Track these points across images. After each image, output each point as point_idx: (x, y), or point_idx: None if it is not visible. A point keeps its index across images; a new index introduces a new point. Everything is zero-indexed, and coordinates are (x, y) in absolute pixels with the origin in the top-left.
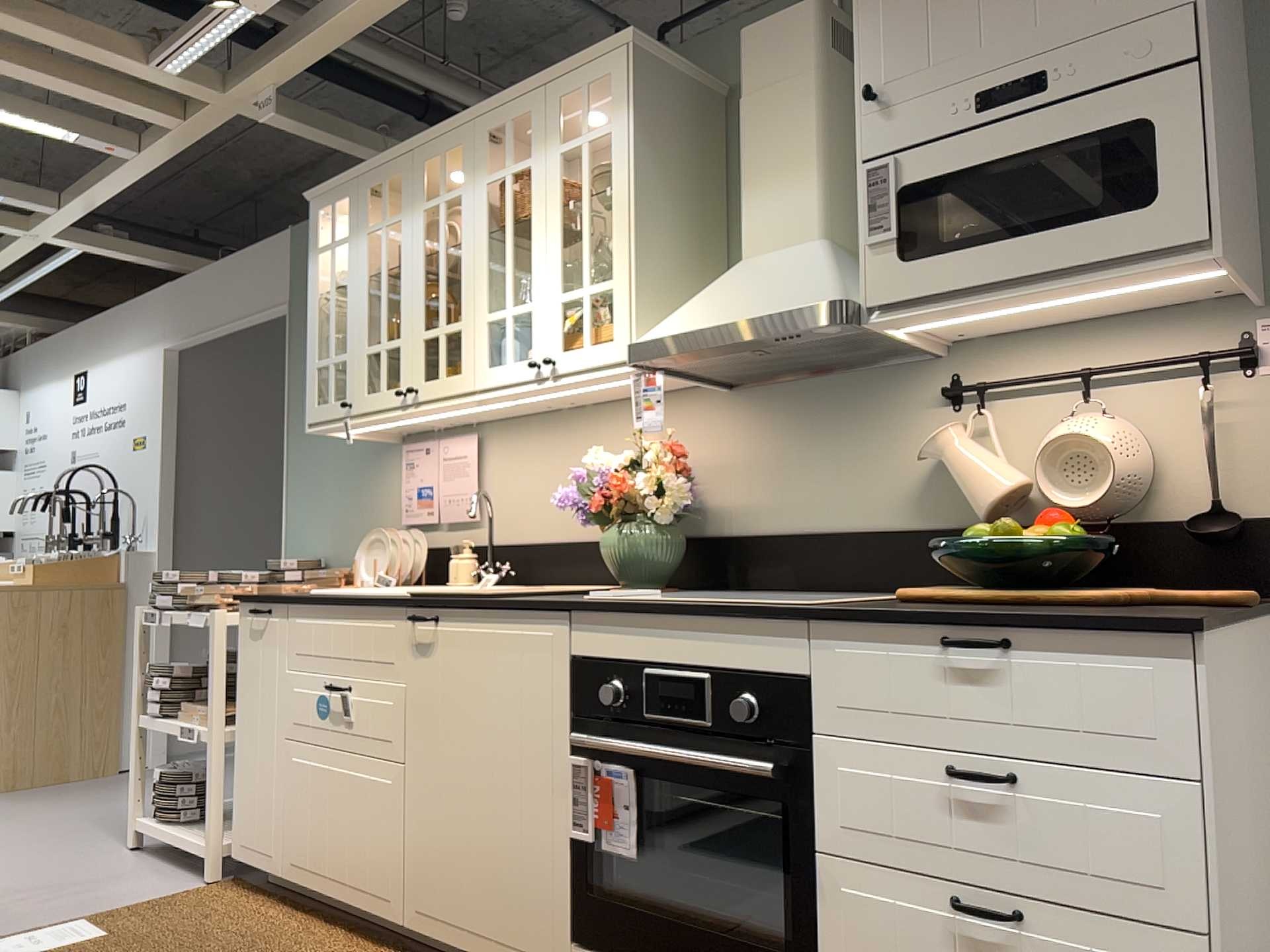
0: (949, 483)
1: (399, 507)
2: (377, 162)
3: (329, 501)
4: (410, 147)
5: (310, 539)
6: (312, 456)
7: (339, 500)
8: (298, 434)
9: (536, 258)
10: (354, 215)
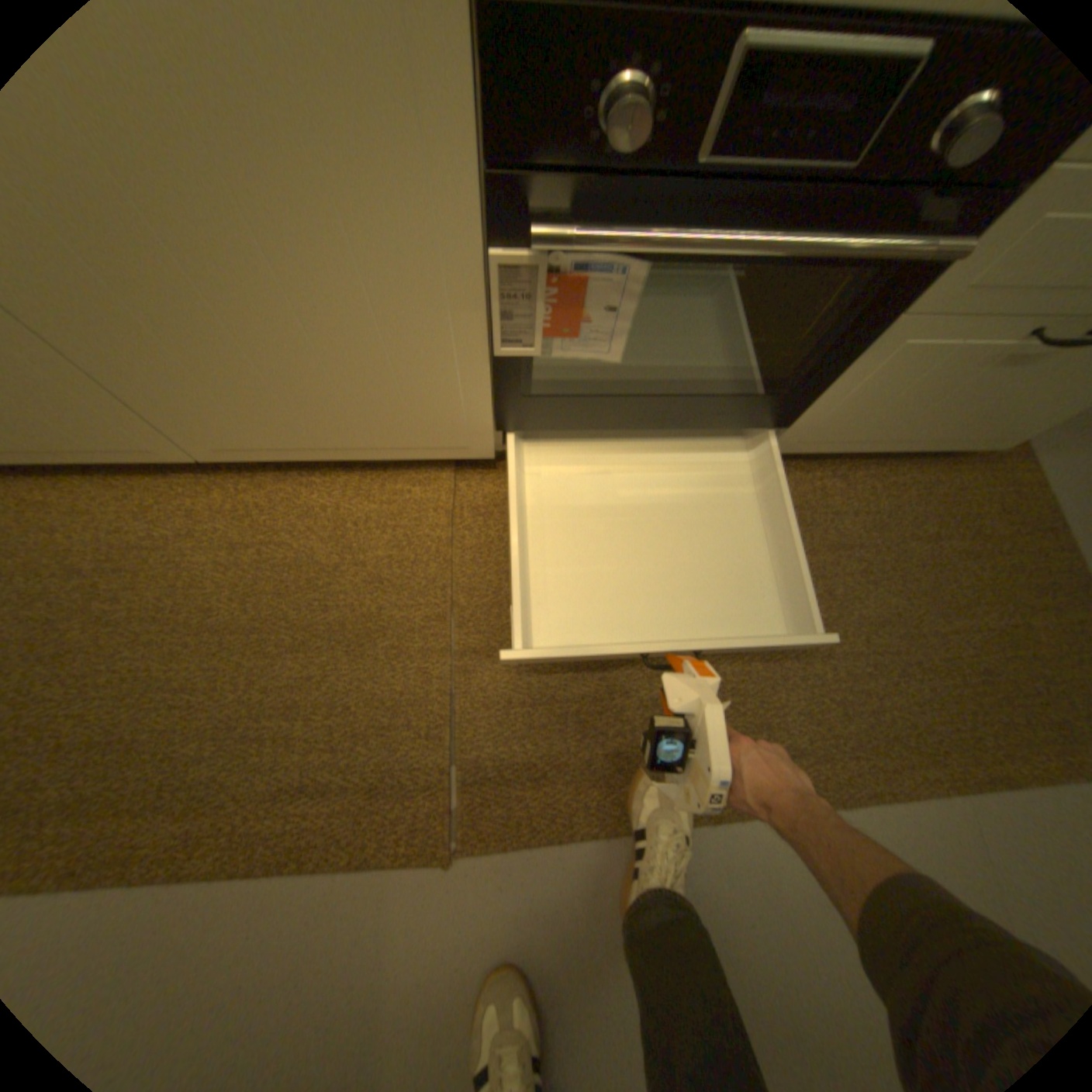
0: None
1: None
2: None
3: None
4: None
5: None
6: None
7: None
8: None
9: None
10: None
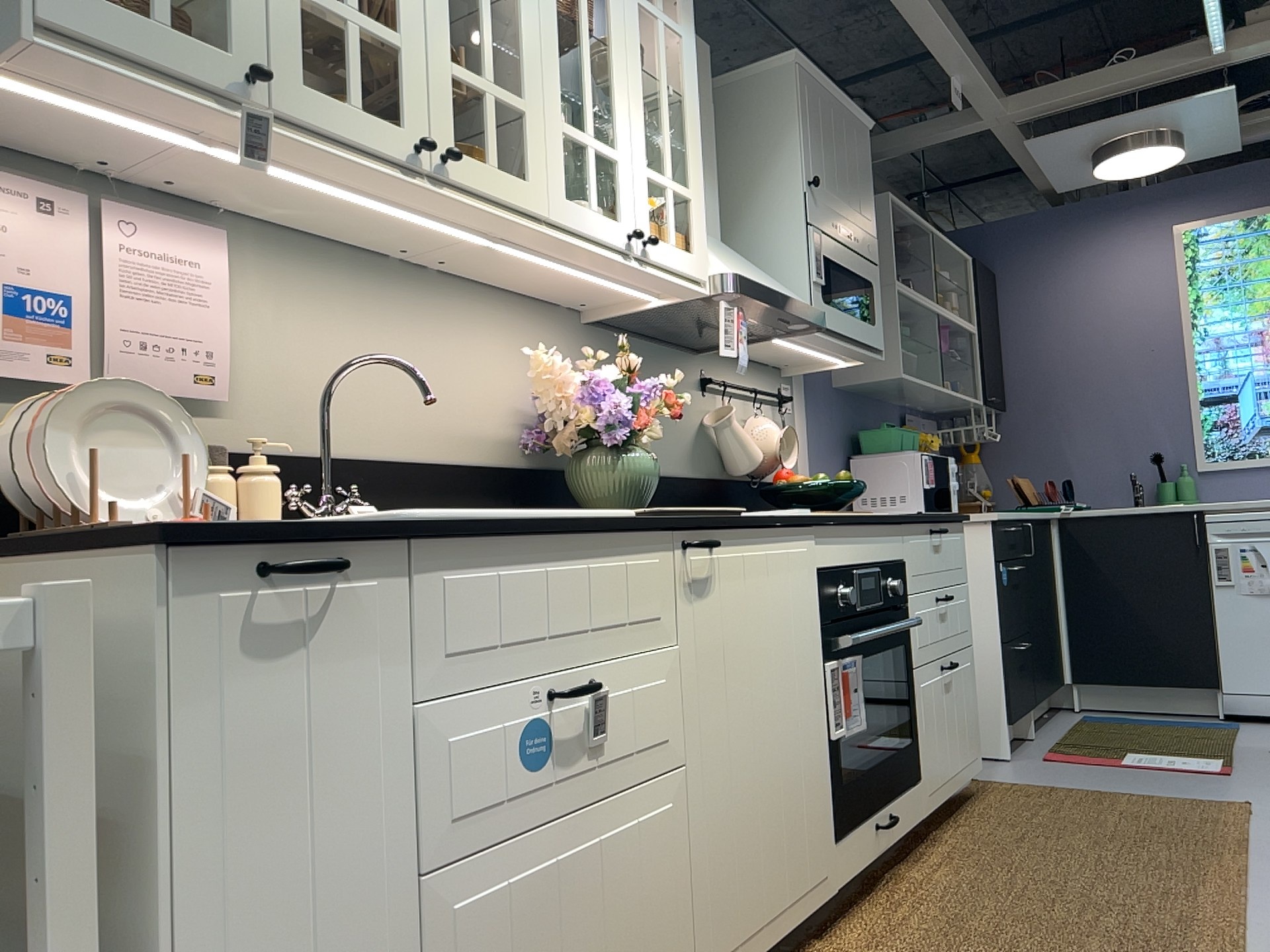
0: (706, 446)
1: None
2: None
3: None
4: None
5: None
6: None
7: None
8: None
9: (621, 102)
10: None
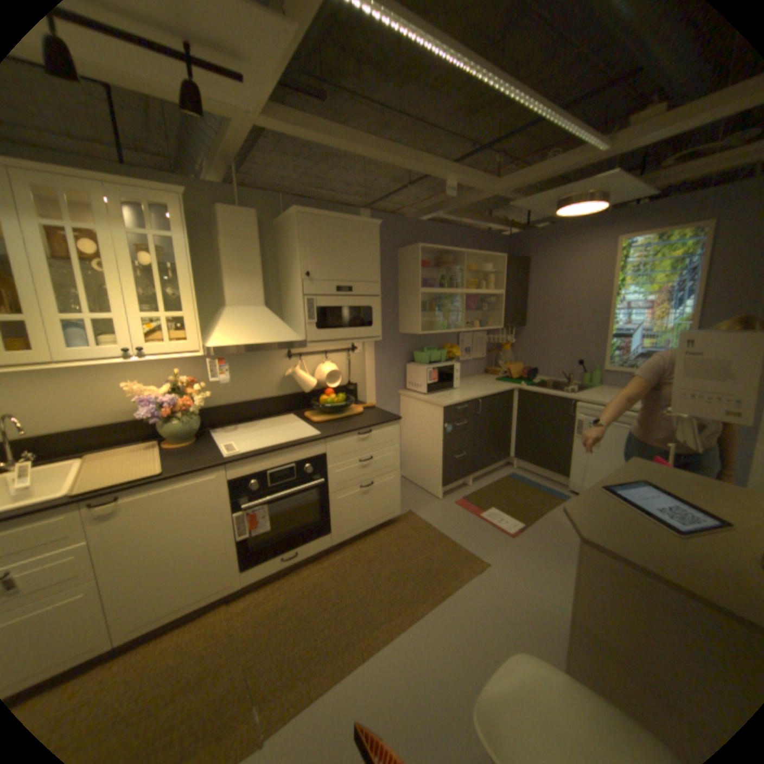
0: (289, 381)
1: None
2: None
3: None
4: None
5: None
6: None
7: None
8: None
9: (113, 289)
10: None
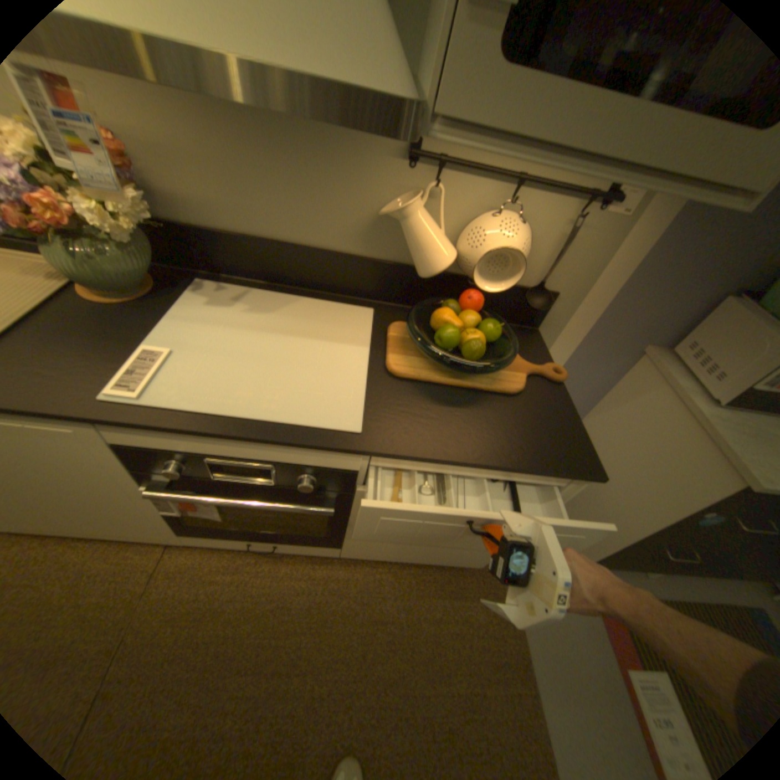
0: (391, 227)
1: None
2: None
3: None
4: None
5: None
6: None
7: None
8: None
9: None
10: None
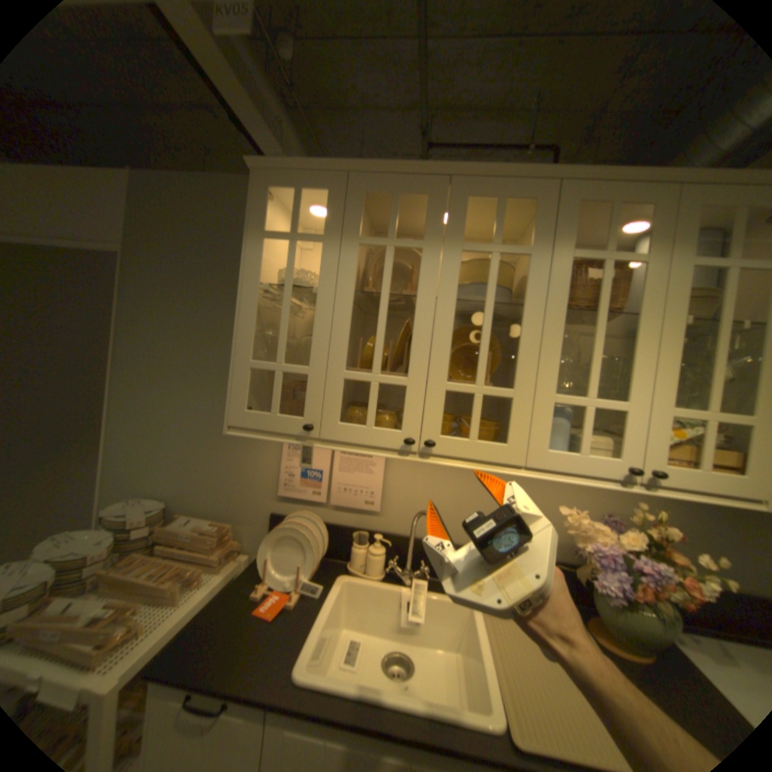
0: None
1: (273, 476)
2: (388, 164)
3: (172, 448)
4: (449, 168)
5: (141, 477)
6: (148, 401)
7: (187, 451)
8: (129, 376)
9: (644, 360)
10: (336, 211)
